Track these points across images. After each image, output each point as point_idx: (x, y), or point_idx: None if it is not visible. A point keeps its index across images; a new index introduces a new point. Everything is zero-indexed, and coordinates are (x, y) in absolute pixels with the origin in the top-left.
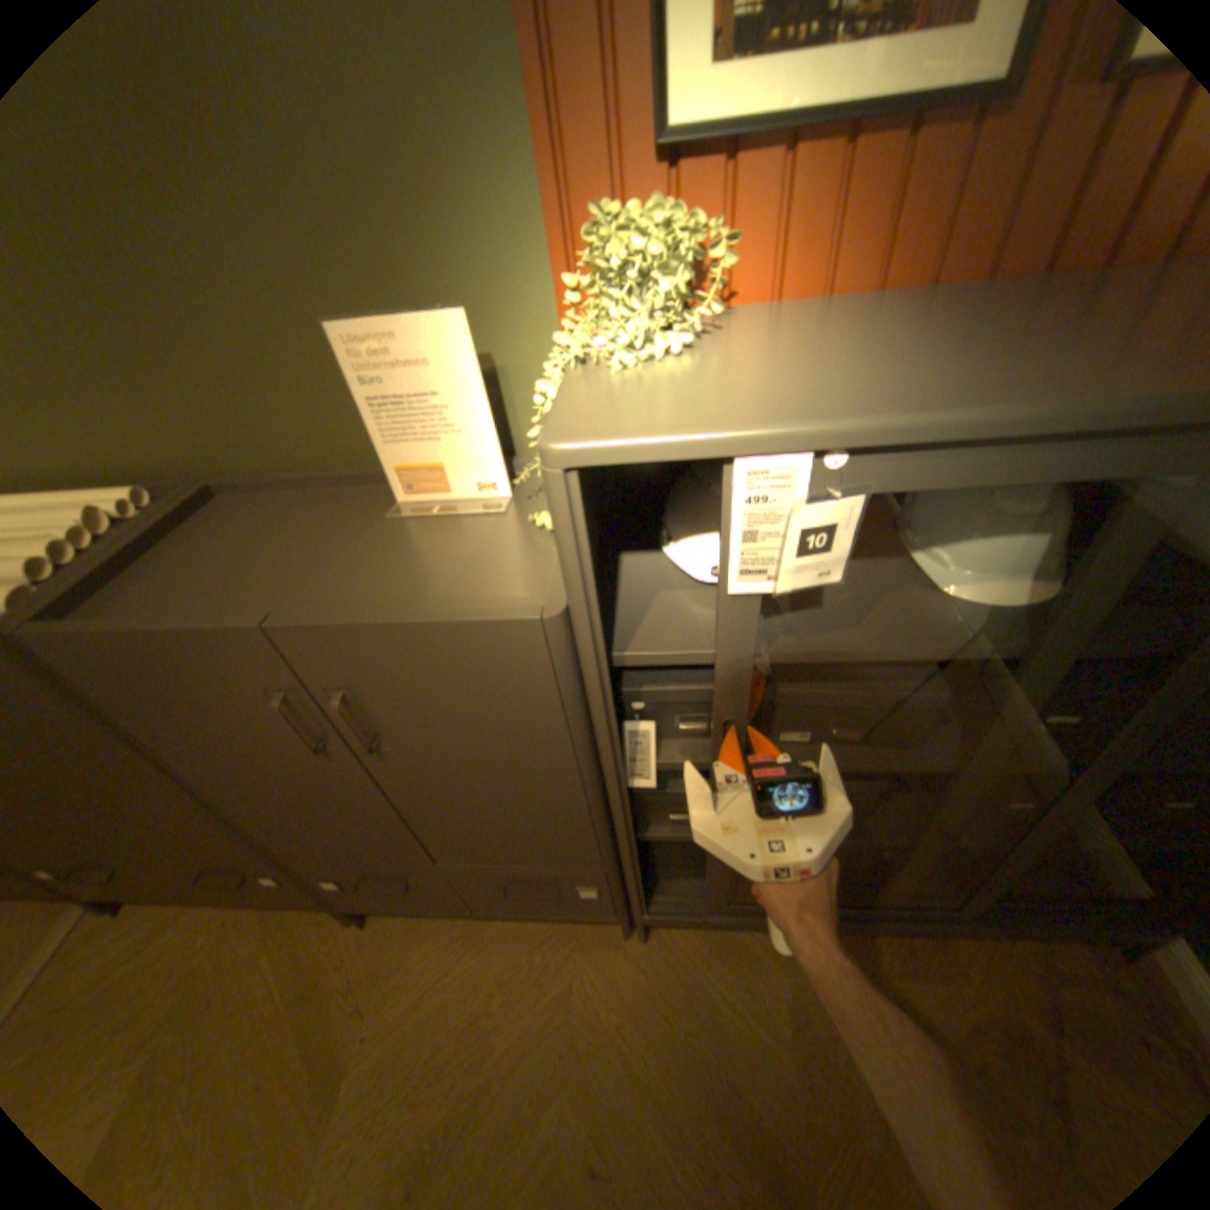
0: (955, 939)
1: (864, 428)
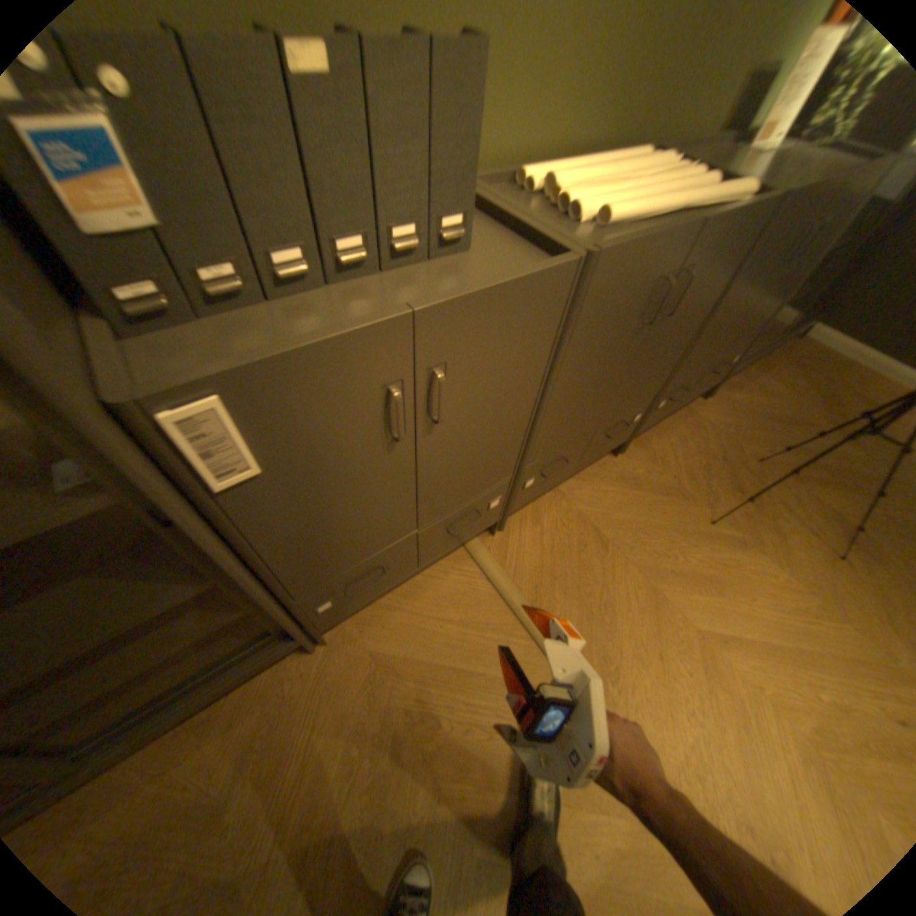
0: (771, 352)
1: None
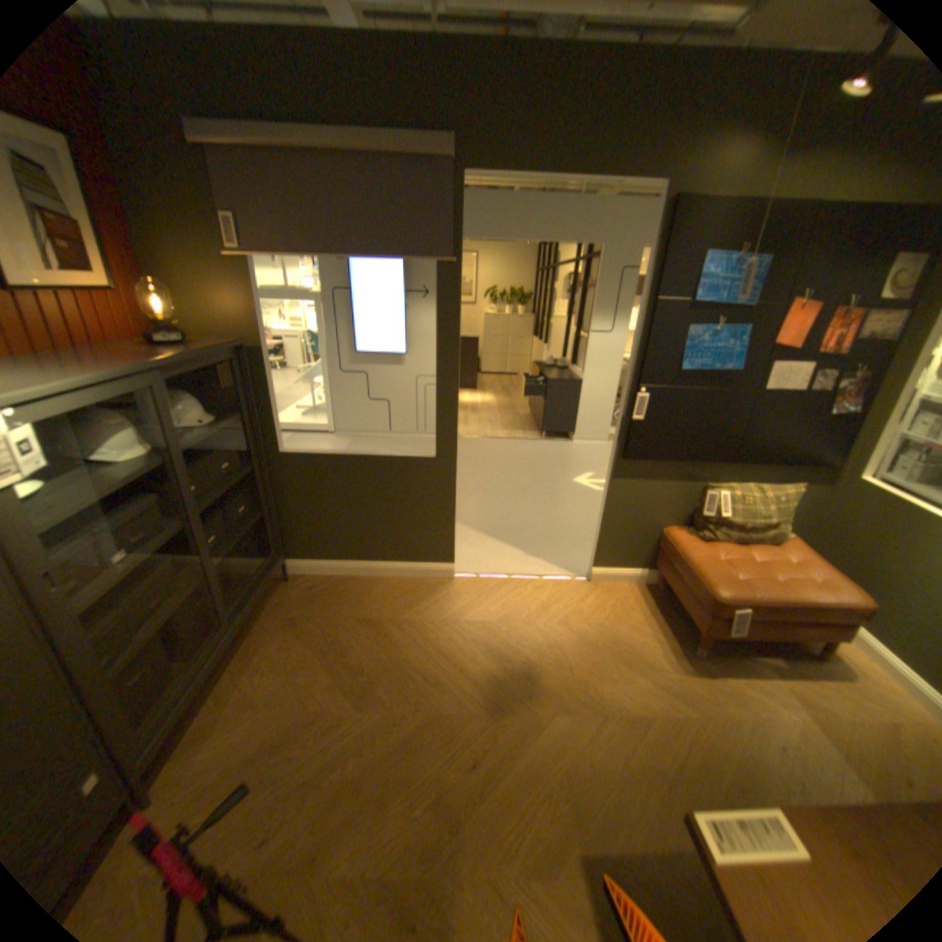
0: (252, 627)
1: (75, 381)
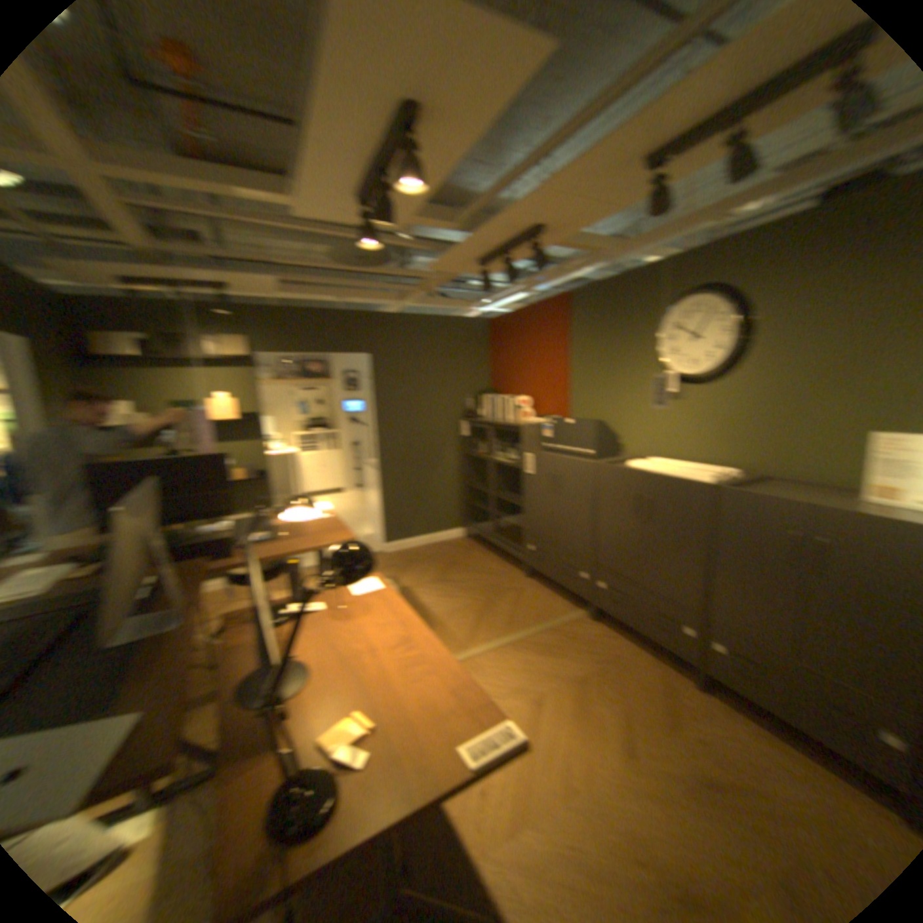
0: None
1: None
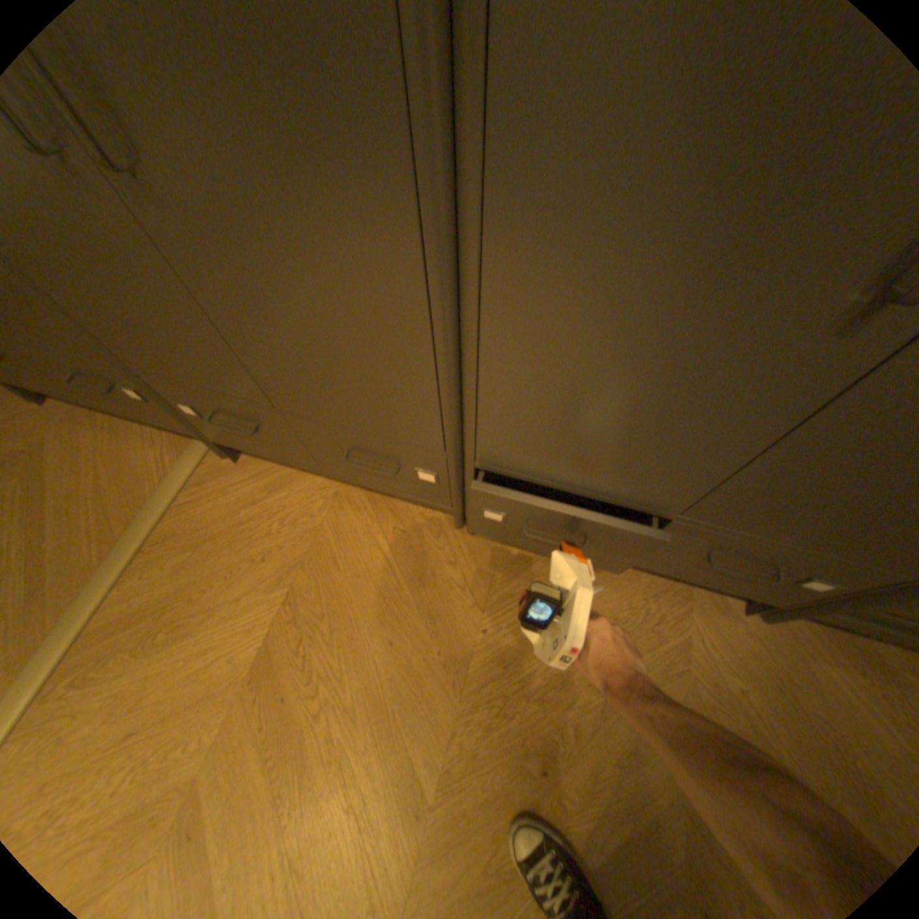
0: None
1: None
